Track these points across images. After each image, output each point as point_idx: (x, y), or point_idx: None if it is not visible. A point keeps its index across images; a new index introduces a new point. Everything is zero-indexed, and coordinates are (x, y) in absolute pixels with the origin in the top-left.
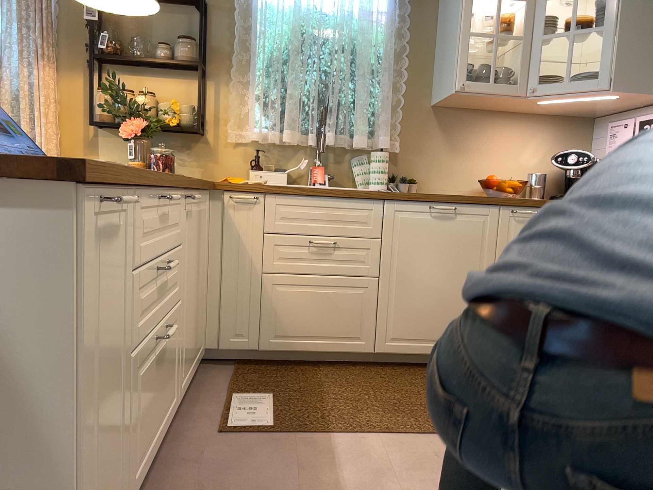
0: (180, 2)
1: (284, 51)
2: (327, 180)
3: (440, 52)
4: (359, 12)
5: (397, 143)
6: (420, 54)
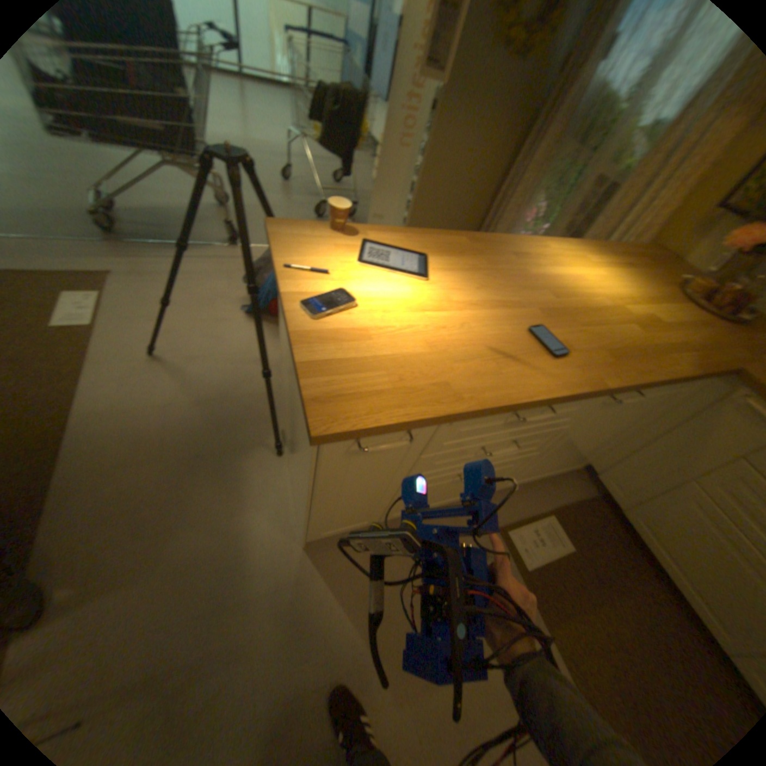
0: None
1: None
2: None
3: None
4: None
5: None
6: None
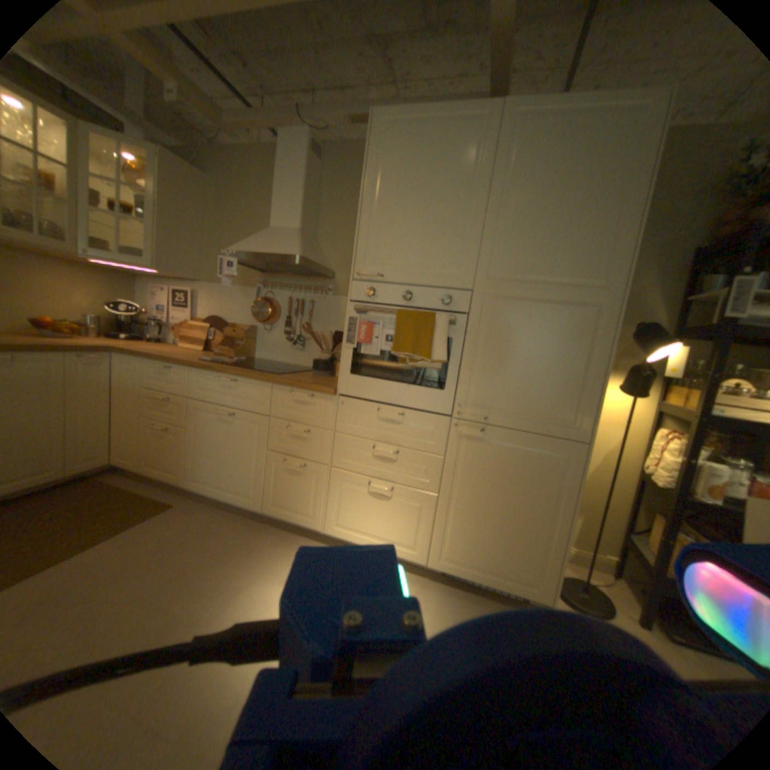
0: None
1: None
2: None
3: None
4: None
5: None
6: None
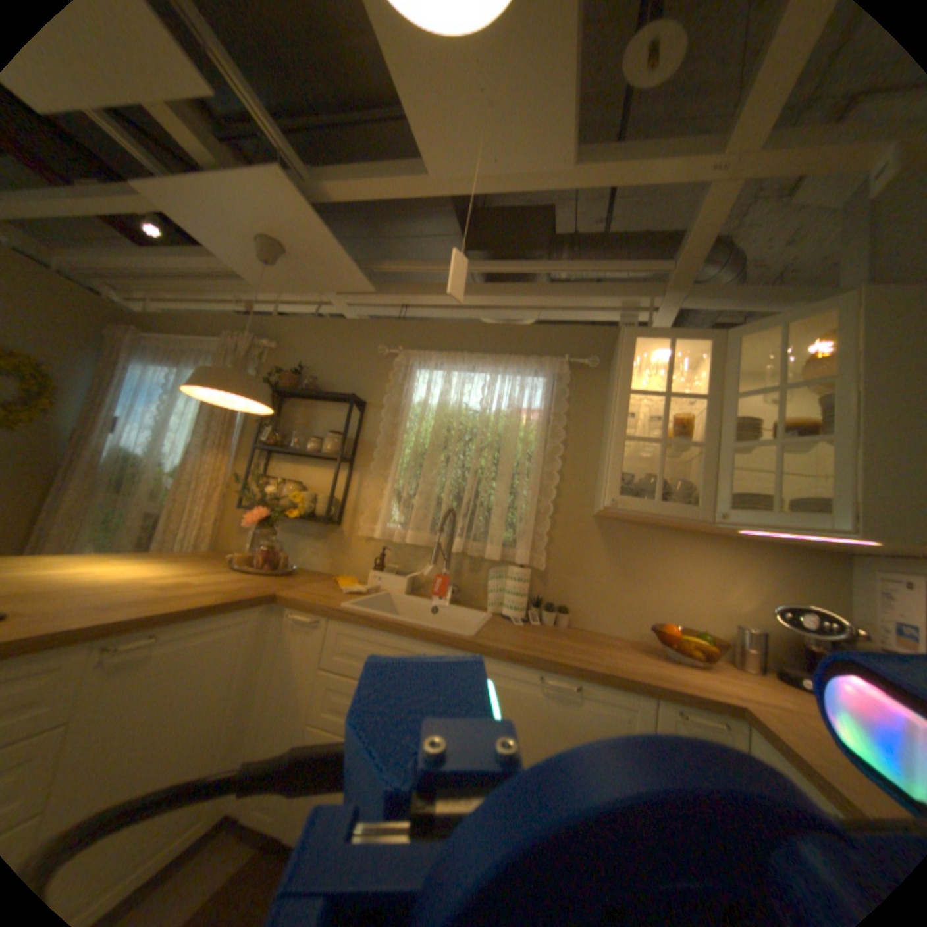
0: (341, 401)
1: (427, 448)
2: (448, 597)
3: (603, 456)
4: (508, 410)
5: (542, 561)
6: (581, 457)
